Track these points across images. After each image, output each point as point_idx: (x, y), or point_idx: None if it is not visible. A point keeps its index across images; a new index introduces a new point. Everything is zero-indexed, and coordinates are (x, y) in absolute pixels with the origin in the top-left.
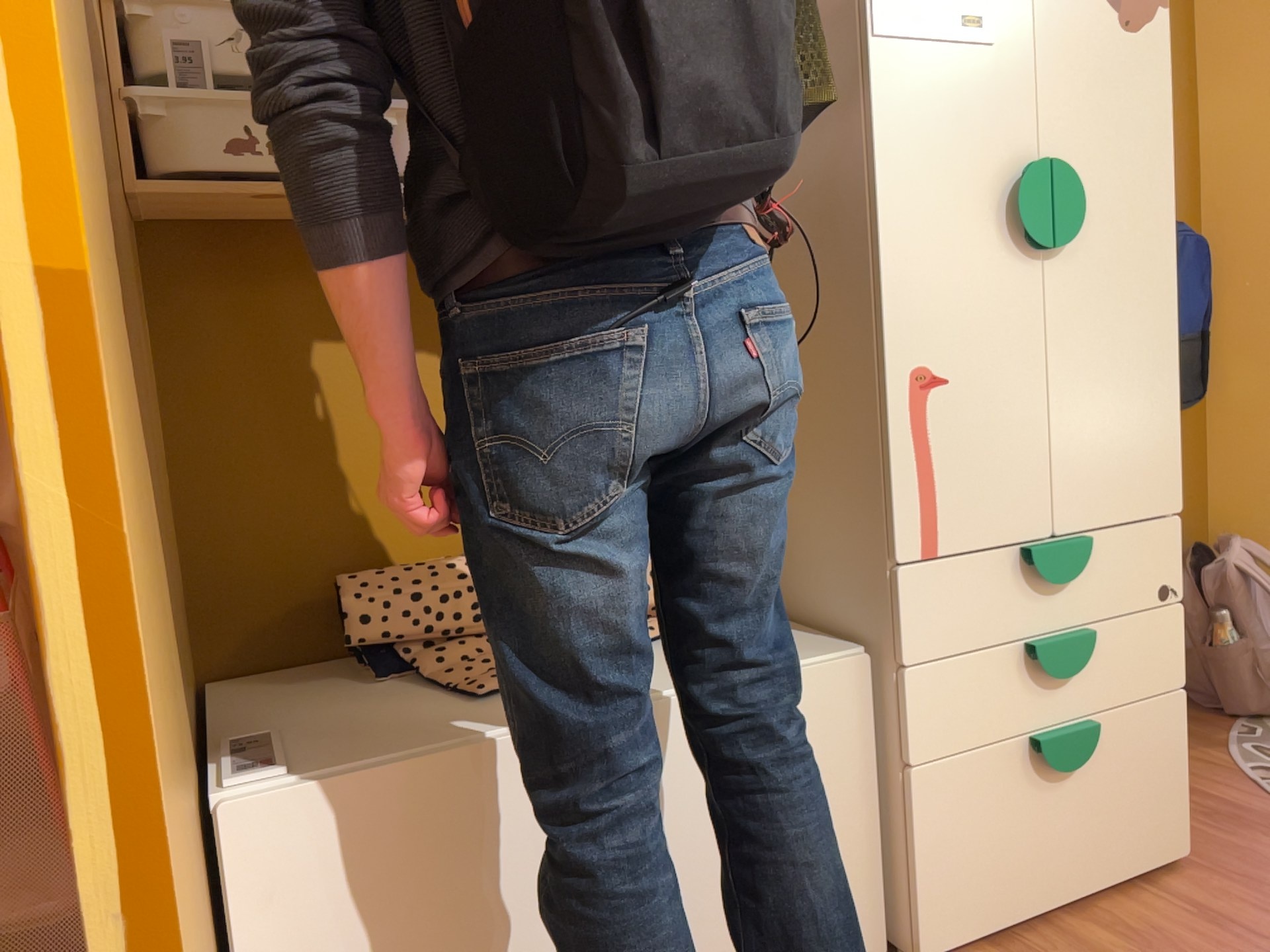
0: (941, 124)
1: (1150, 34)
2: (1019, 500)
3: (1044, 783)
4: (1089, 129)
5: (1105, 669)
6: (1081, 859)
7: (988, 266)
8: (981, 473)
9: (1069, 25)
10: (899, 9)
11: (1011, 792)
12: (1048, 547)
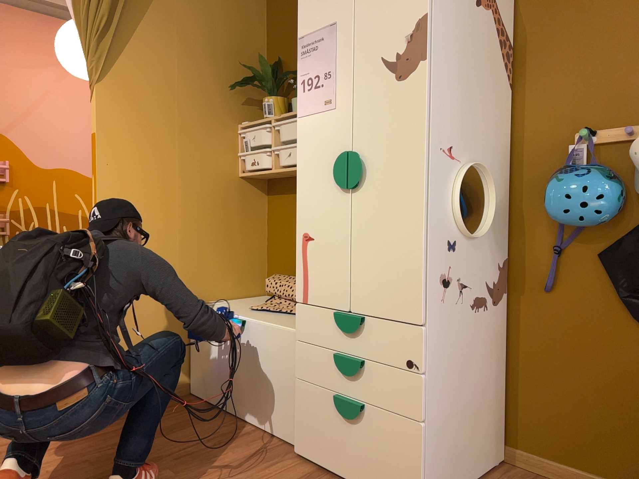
0: (316, 143)
1: (412, 78)
2: (335, 292)
3: (341, 419)
4: (375, 132)
5: (373, 386)
6: (356, 466)
7: (328, 195)
8: (322, 276)
9: (368, 89)
10: (304, 106)
11: (327, 412)
12: (339, 314)
